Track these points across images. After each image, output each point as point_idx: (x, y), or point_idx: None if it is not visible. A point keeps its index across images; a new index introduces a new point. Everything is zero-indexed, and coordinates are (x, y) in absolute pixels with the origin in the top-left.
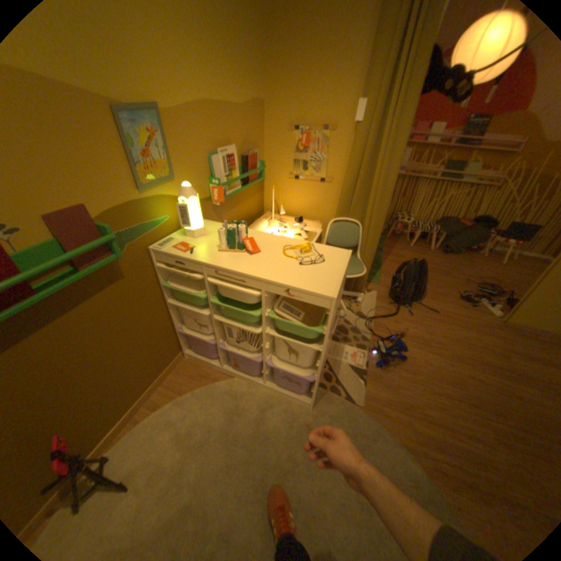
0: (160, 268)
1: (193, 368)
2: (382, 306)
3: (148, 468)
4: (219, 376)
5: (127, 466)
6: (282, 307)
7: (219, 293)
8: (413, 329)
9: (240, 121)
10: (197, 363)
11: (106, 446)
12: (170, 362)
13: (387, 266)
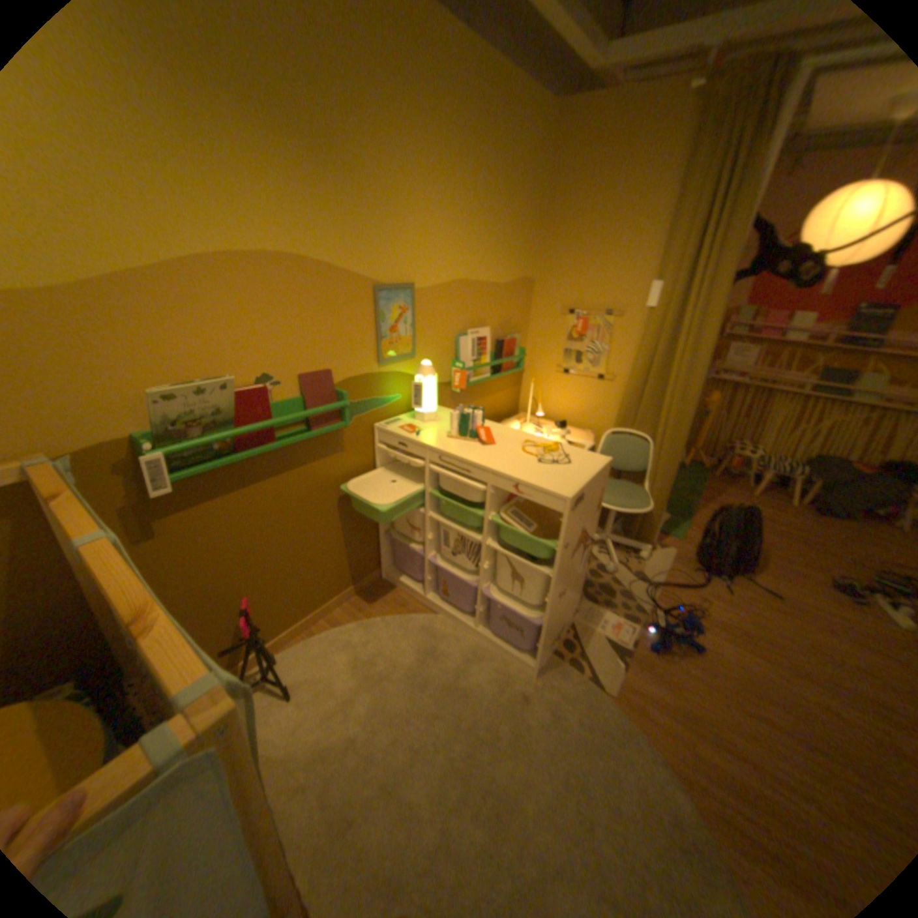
0: (379, 451)
1: (389, 592)
2: (682, 572)
3: (315, 686)
4: (419, 609)
5: (294, 677)
6: (510, 513)
7: (439, 488)
8: (730, 614)
9: (499, 301)
10: (396, 587)
11: (276, 649)
12: (364, 576)
13: (706, 517)
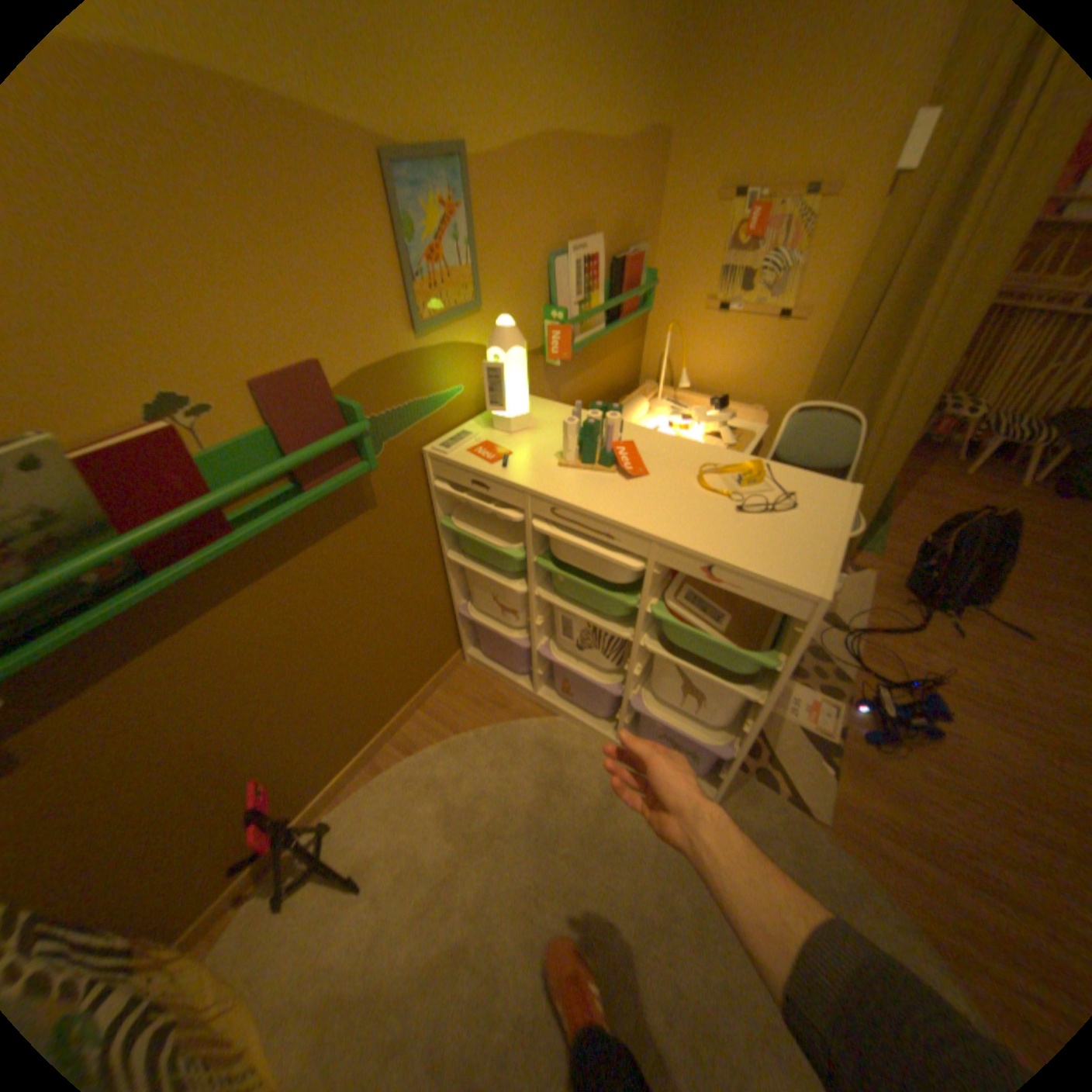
0: (439, 491)
1: (480, 685)
2: (889, 608)
3: (394, 860)
4: (528, 708)
5: (359, 848)
6: (685, 599)
7: (550, 551)
8: (965, 669)
9: (619, 178)
10: (489, 676)
11: (327, 803)
12: (440, 667)
13: (907, 515)
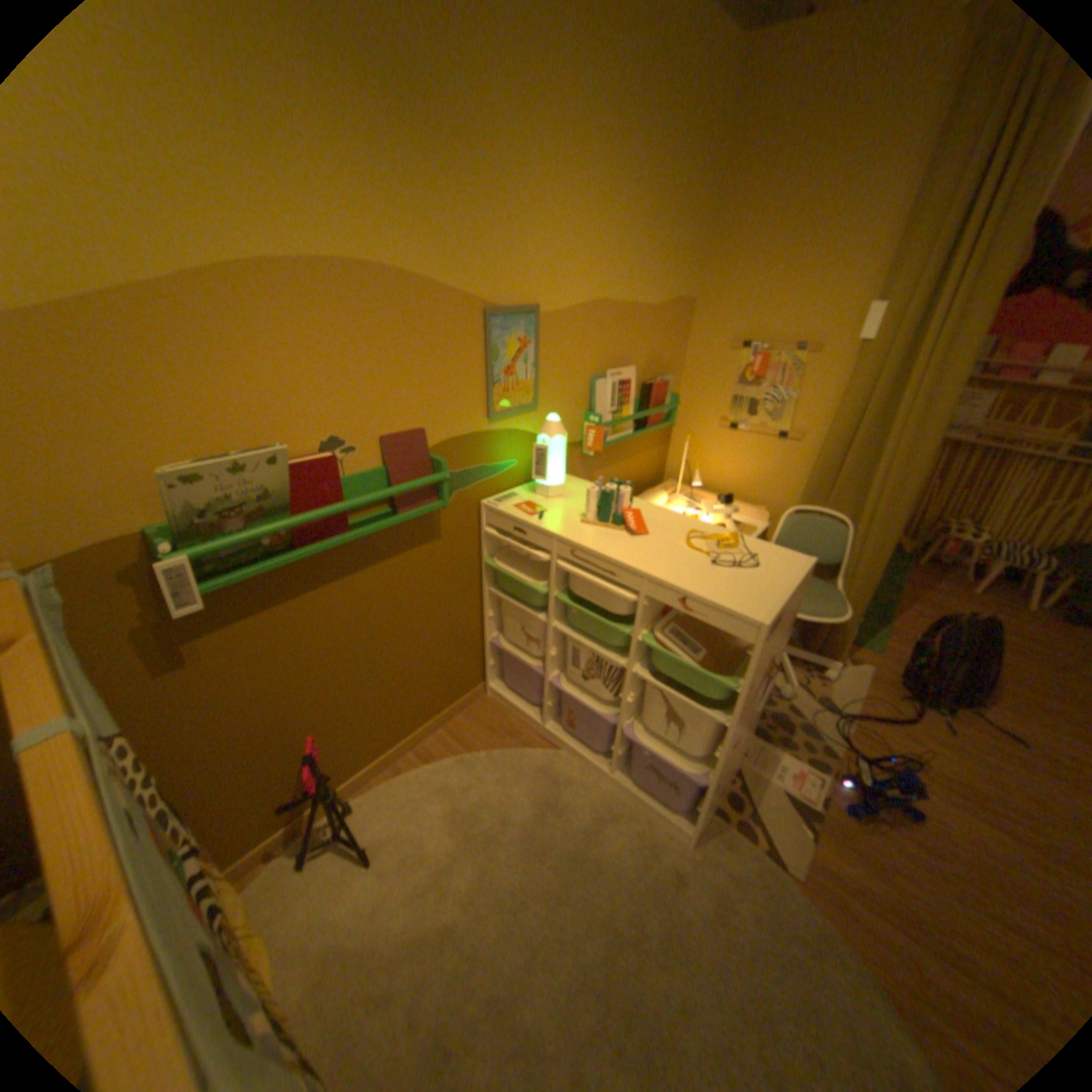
0: (487, 537)
1: (496, 716)
2: (885, 701)
3: (402, 847)
4: (535, 741)
5: (374, 833)
6: (670, 633)
7: (567, 591)
8: (955, 765)
9: (650, 330)
10: (505, 710)
11: (352, 792)
12: (464, 695)
13: (911, 623)
